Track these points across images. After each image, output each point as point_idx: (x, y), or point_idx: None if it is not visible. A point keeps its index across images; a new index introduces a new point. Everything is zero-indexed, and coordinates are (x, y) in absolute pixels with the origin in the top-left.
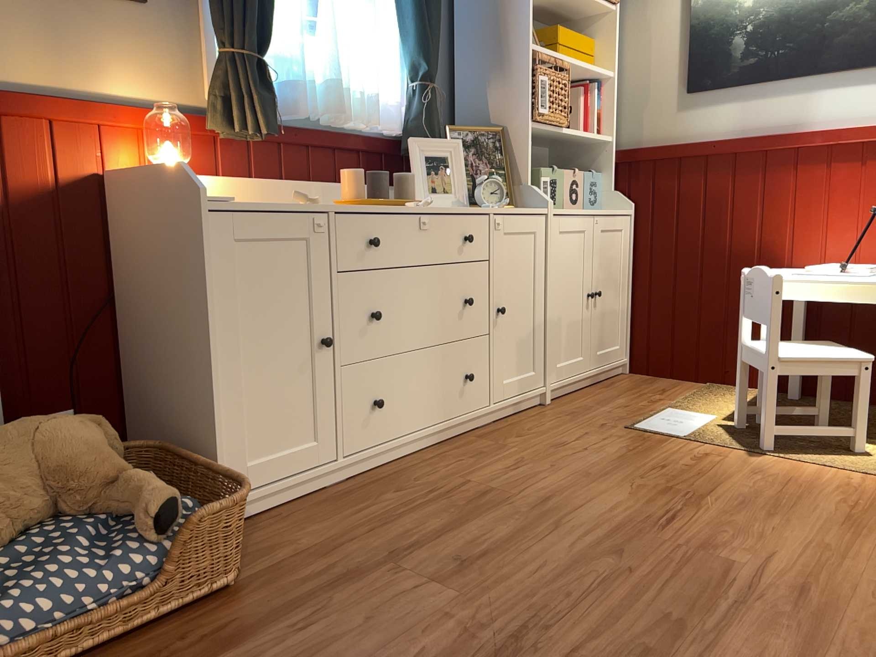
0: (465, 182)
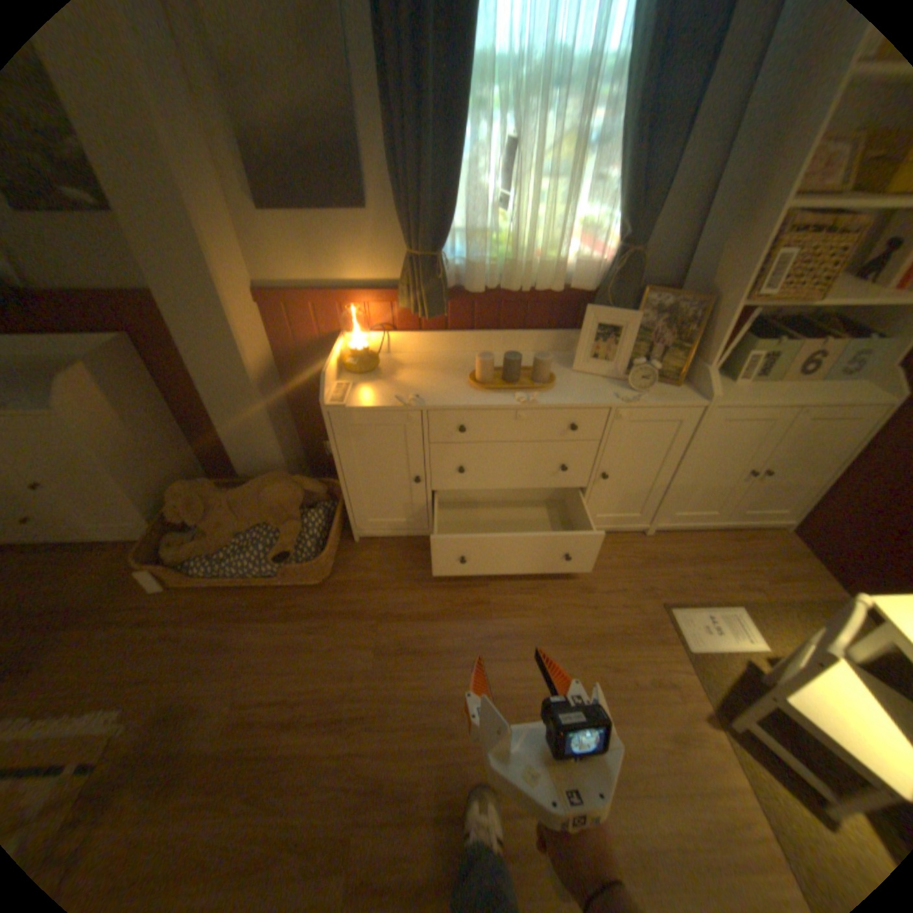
0: (628, 357)
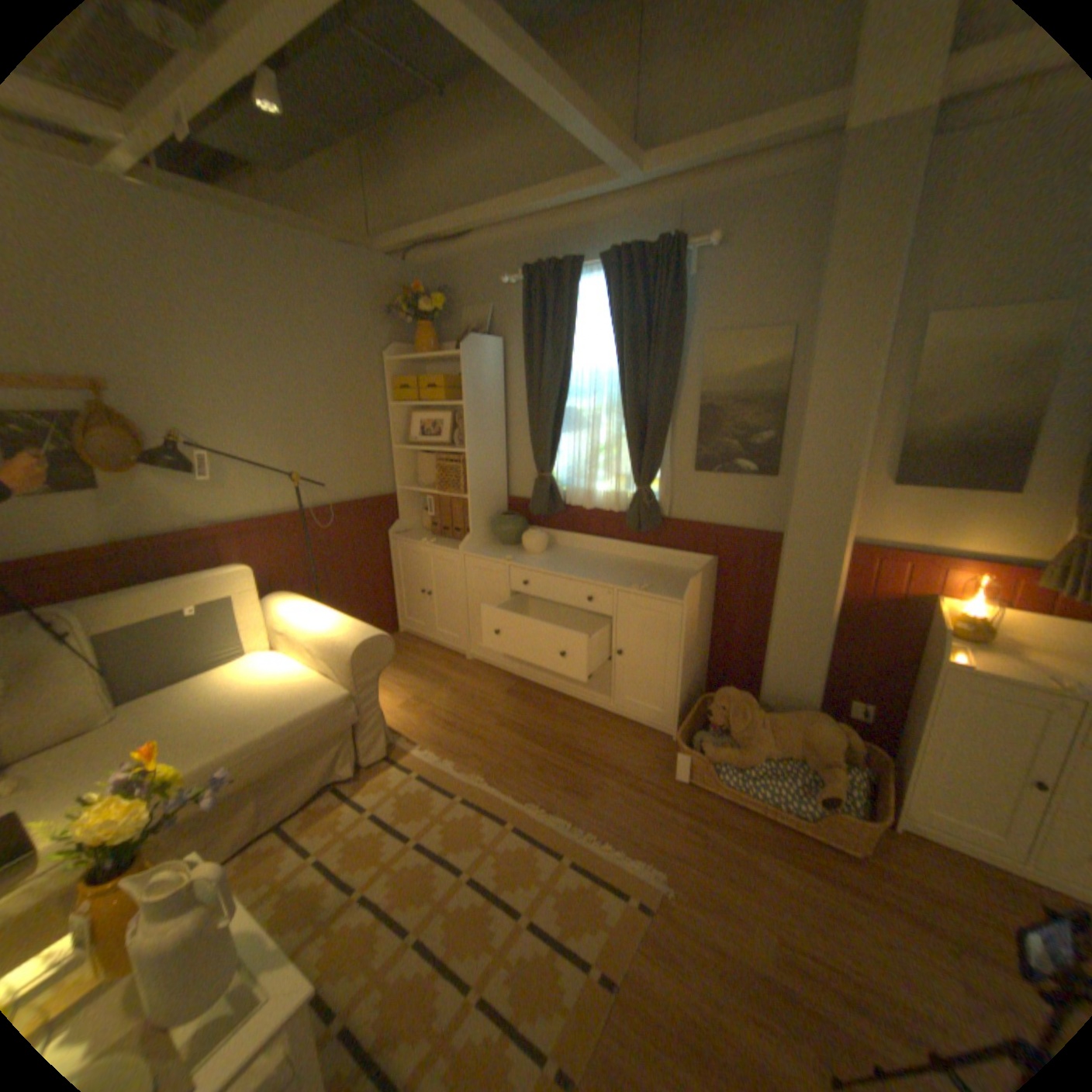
0: None
